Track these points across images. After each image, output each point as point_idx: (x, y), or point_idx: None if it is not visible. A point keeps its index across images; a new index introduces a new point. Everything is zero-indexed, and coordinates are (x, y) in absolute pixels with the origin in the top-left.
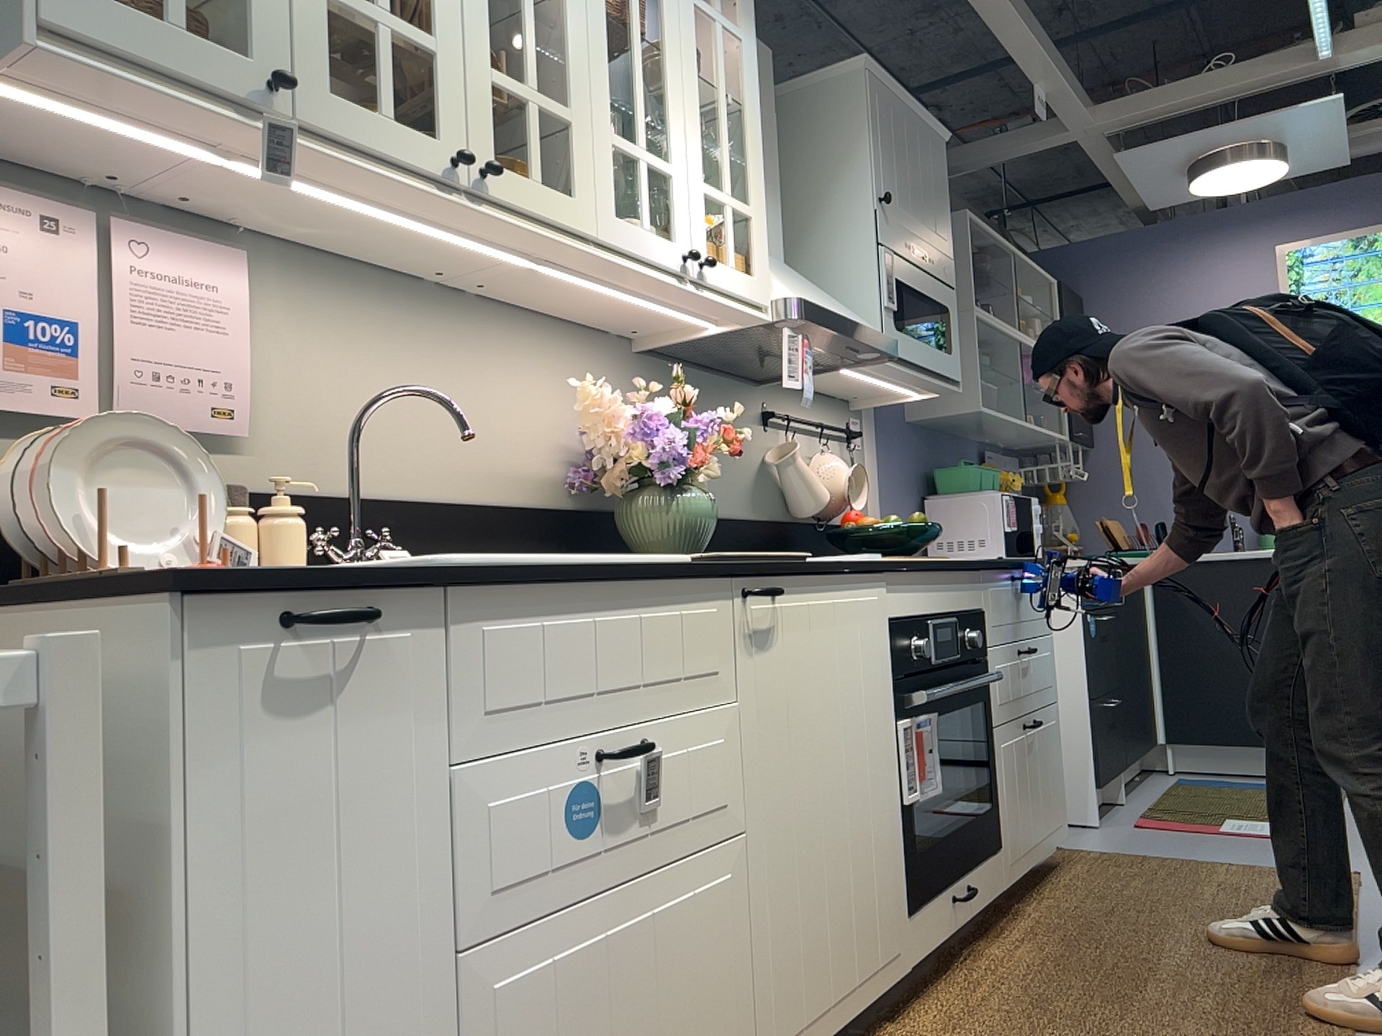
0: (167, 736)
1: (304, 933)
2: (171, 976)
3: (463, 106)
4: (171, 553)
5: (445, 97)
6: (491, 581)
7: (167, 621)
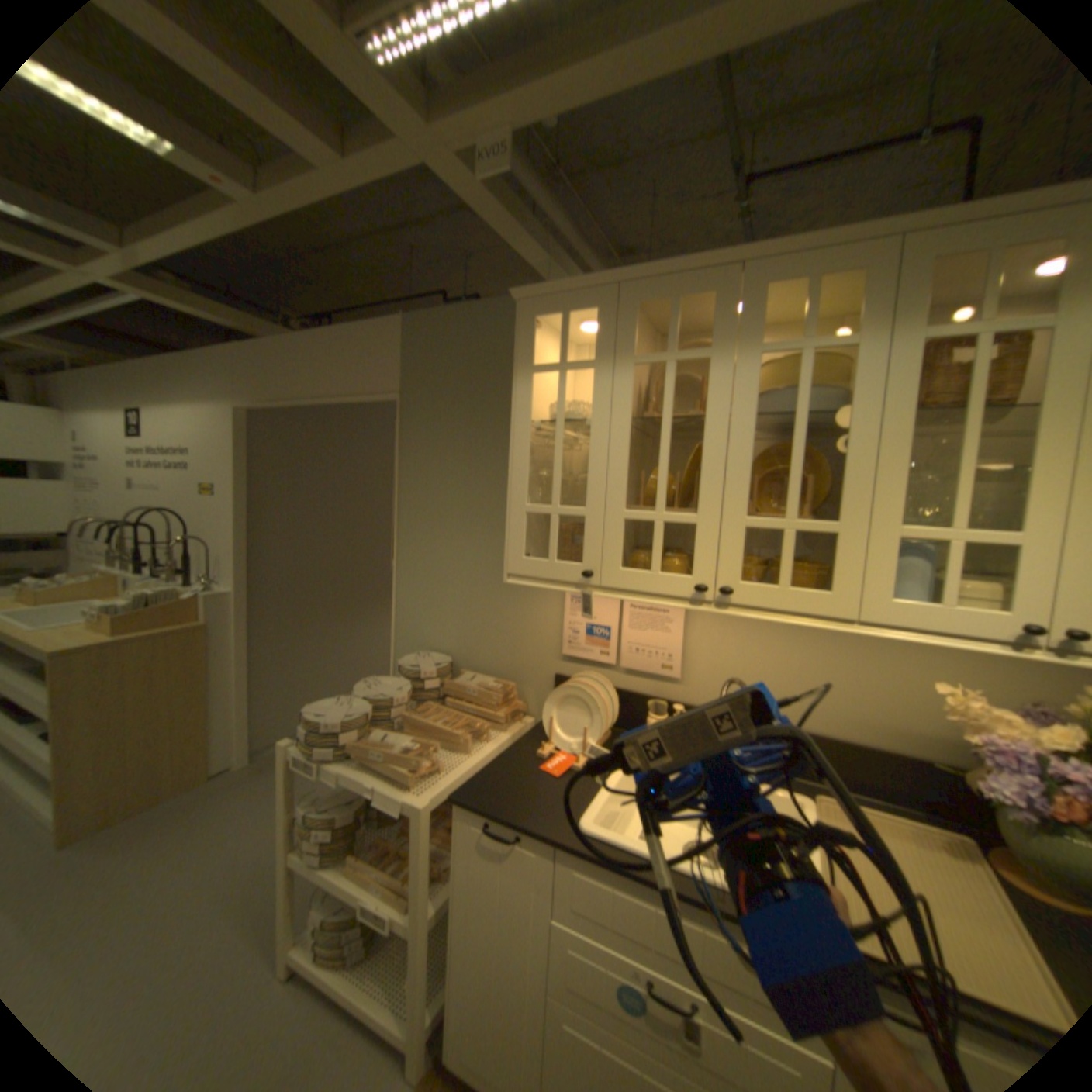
0: (454, 846)
1: (488, 936)
2: (452, 914)
3: (716, 551)
4: (570, 750)
5: (701, 550)
6: (579, 860)
7: (456, 812)
